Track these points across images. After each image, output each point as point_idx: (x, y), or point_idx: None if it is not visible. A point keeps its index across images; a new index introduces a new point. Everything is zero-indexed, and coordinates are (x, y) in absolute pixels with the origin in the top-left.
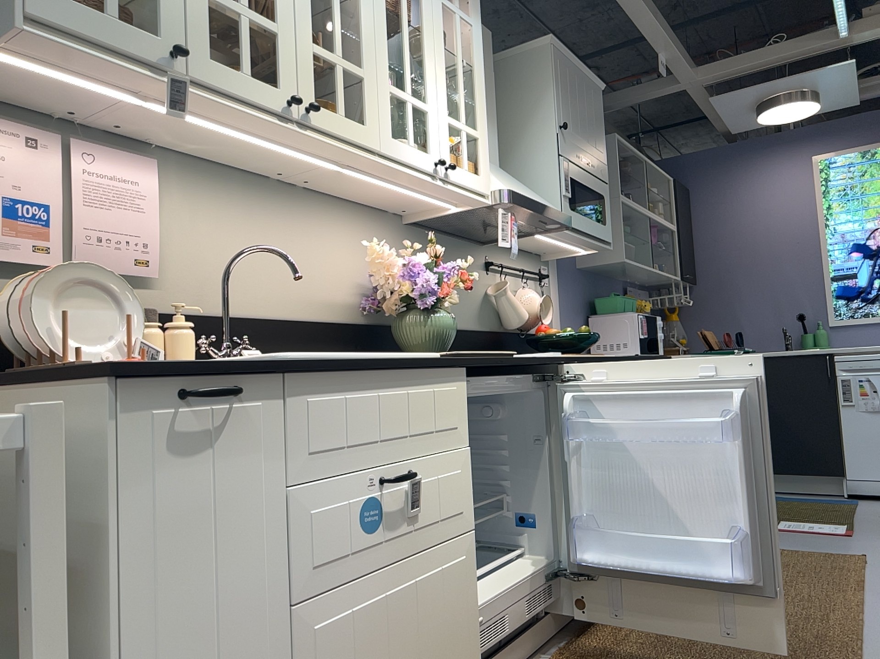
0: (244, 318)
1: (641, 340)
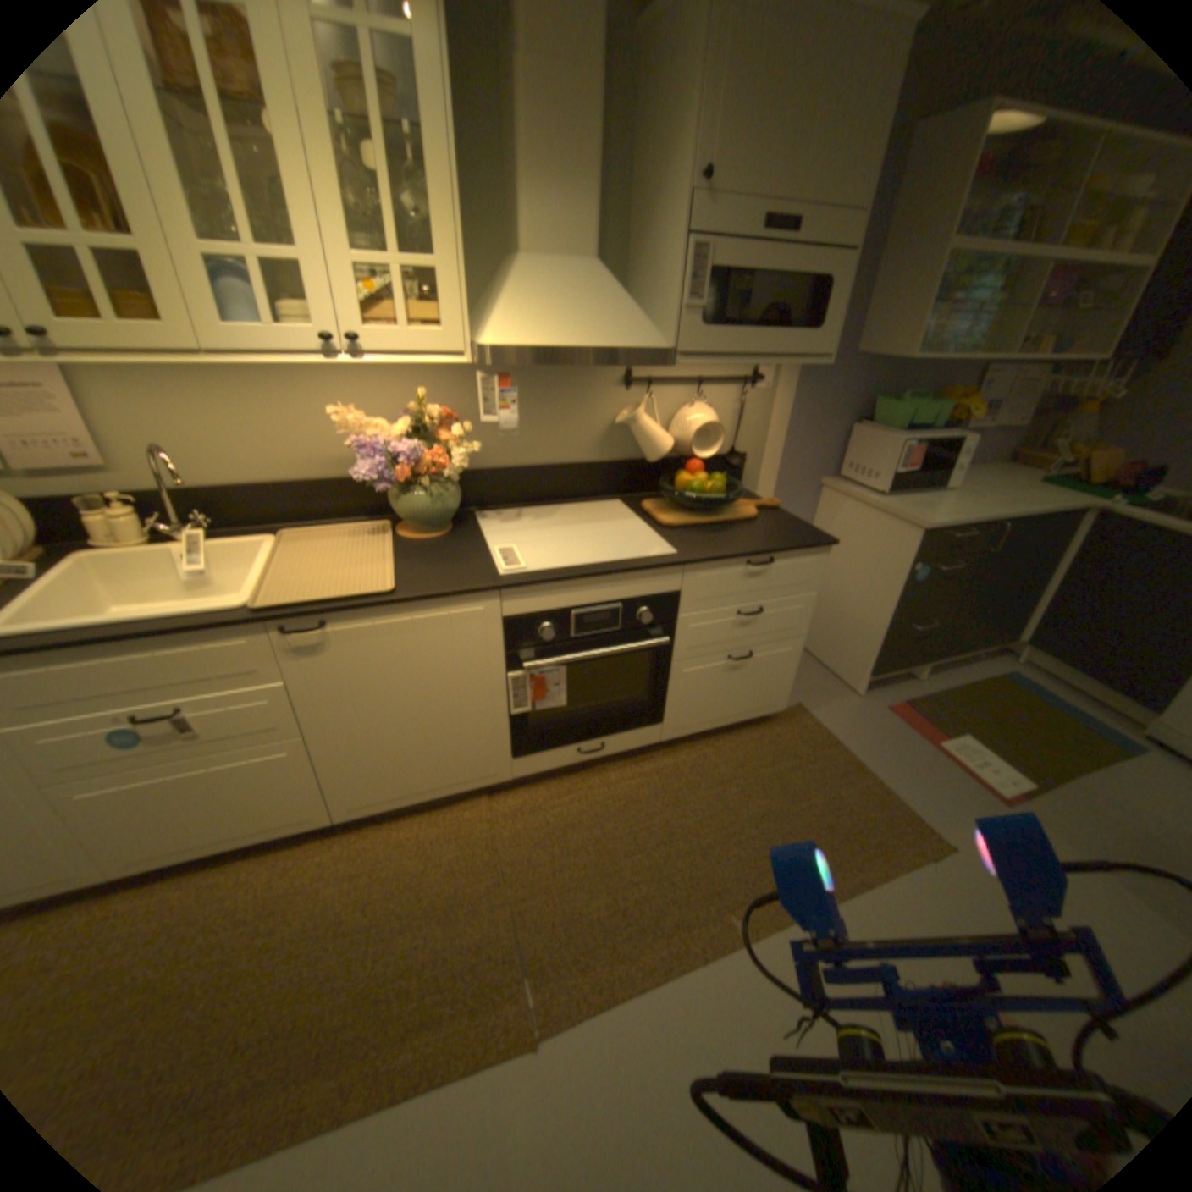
0: (223, 488)
1: (897, 475)
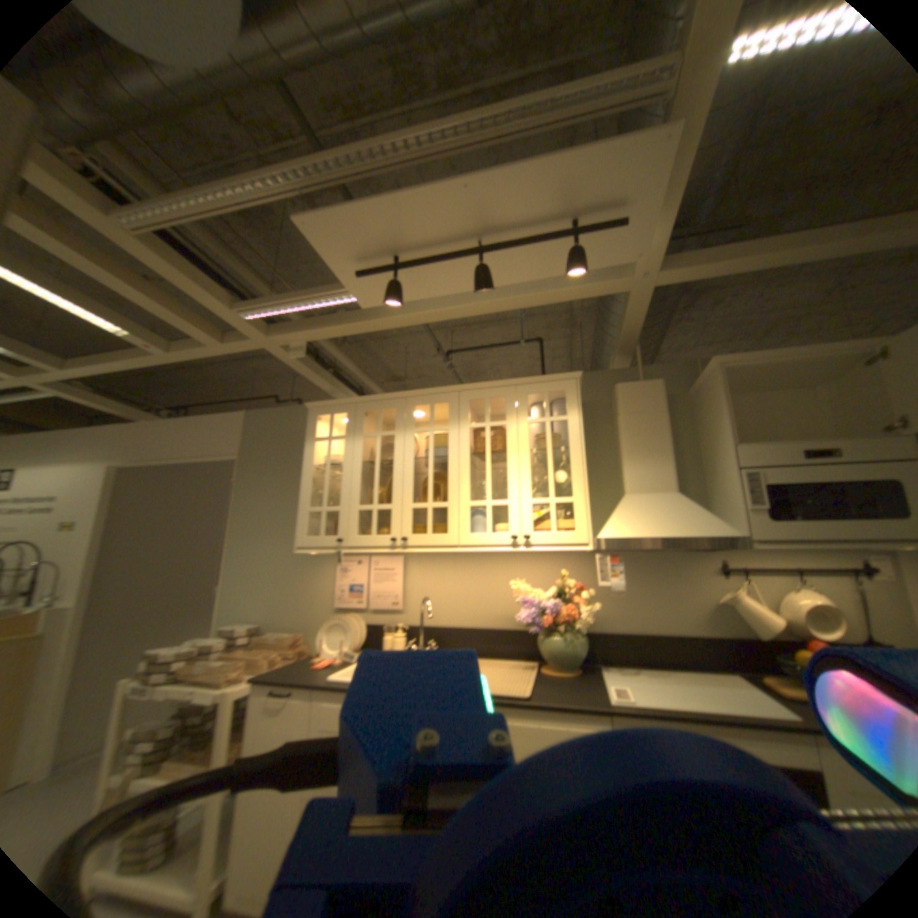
0: (449, 626)
1: None
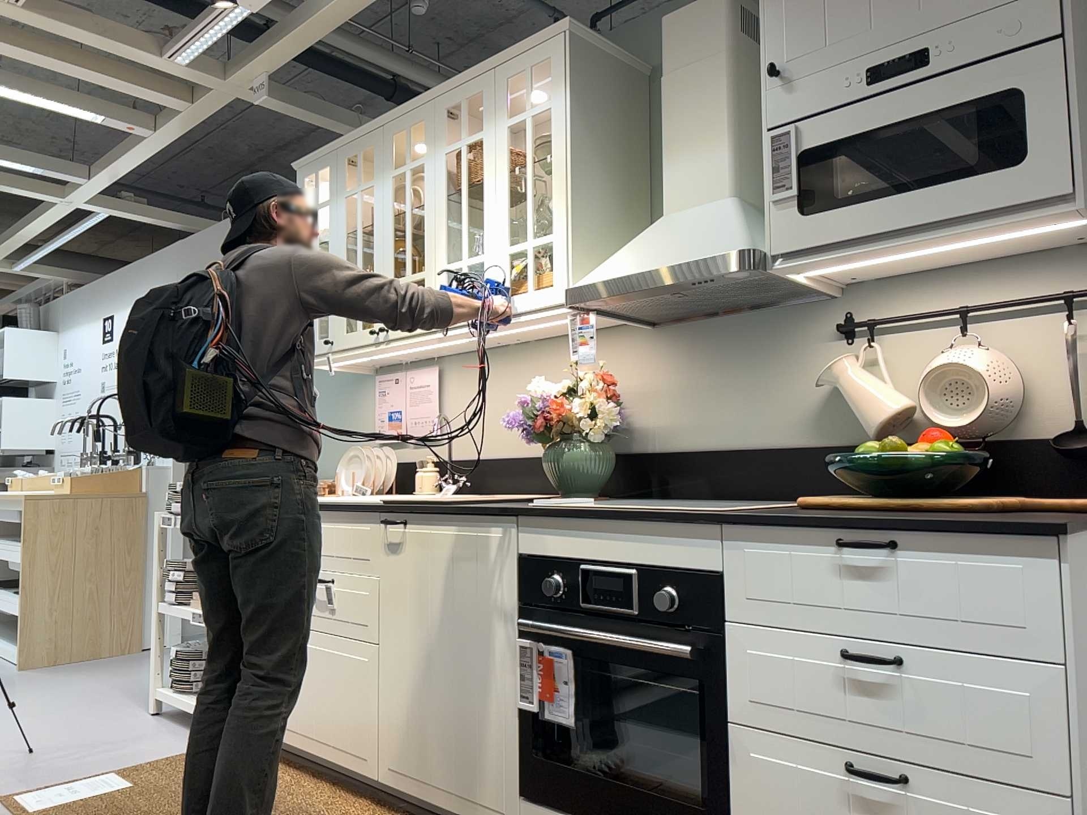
0: (486, 459)
1: None
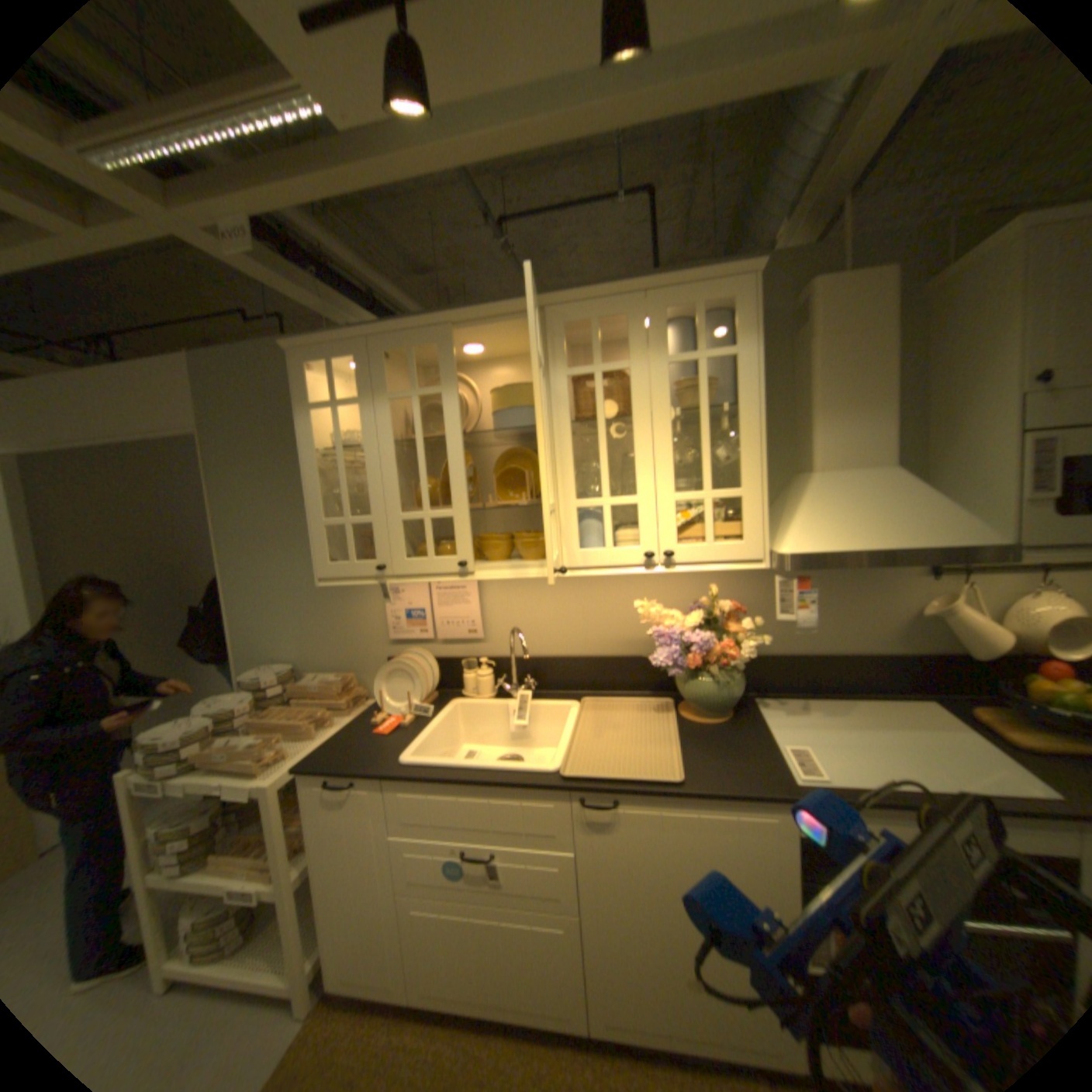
0: (548, 659)
1: None
